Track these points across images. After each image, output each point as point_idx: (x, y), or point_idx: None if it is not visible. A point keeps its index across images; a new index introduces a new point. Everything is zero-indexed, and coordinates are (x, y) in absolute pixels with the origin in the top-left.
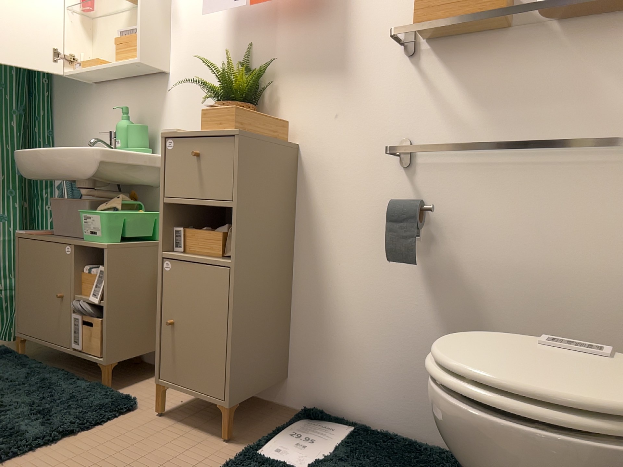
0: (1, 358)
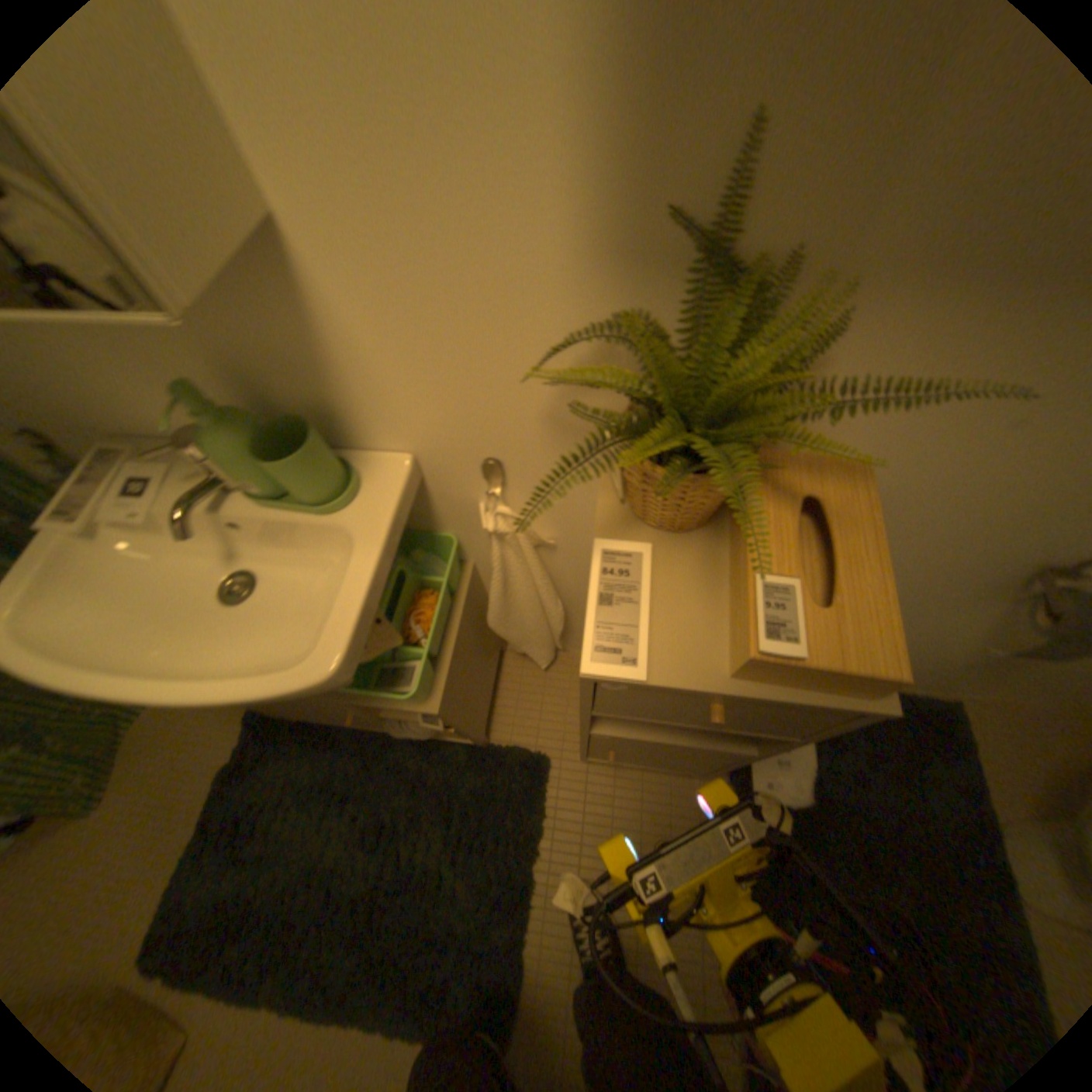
0: (283, 756)
